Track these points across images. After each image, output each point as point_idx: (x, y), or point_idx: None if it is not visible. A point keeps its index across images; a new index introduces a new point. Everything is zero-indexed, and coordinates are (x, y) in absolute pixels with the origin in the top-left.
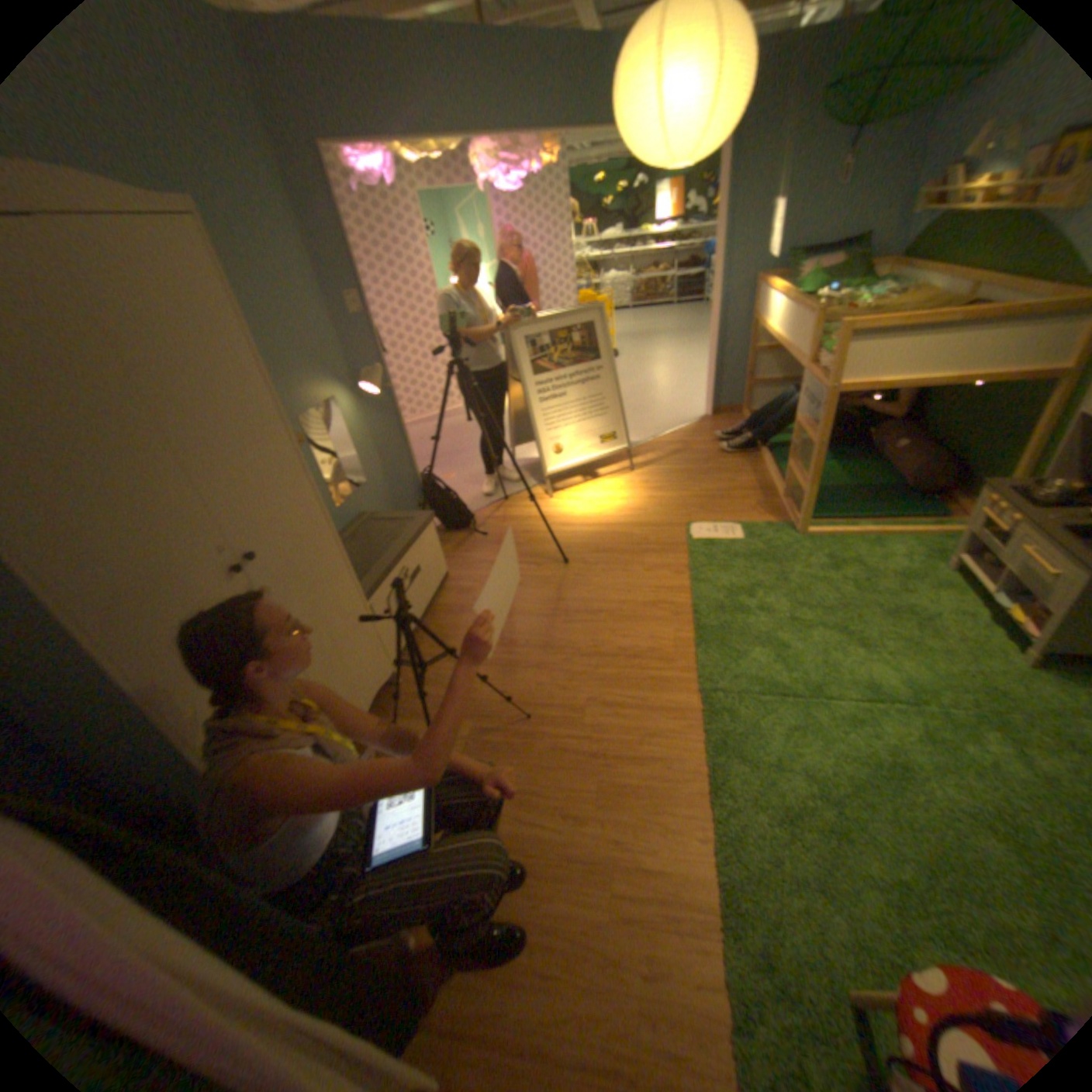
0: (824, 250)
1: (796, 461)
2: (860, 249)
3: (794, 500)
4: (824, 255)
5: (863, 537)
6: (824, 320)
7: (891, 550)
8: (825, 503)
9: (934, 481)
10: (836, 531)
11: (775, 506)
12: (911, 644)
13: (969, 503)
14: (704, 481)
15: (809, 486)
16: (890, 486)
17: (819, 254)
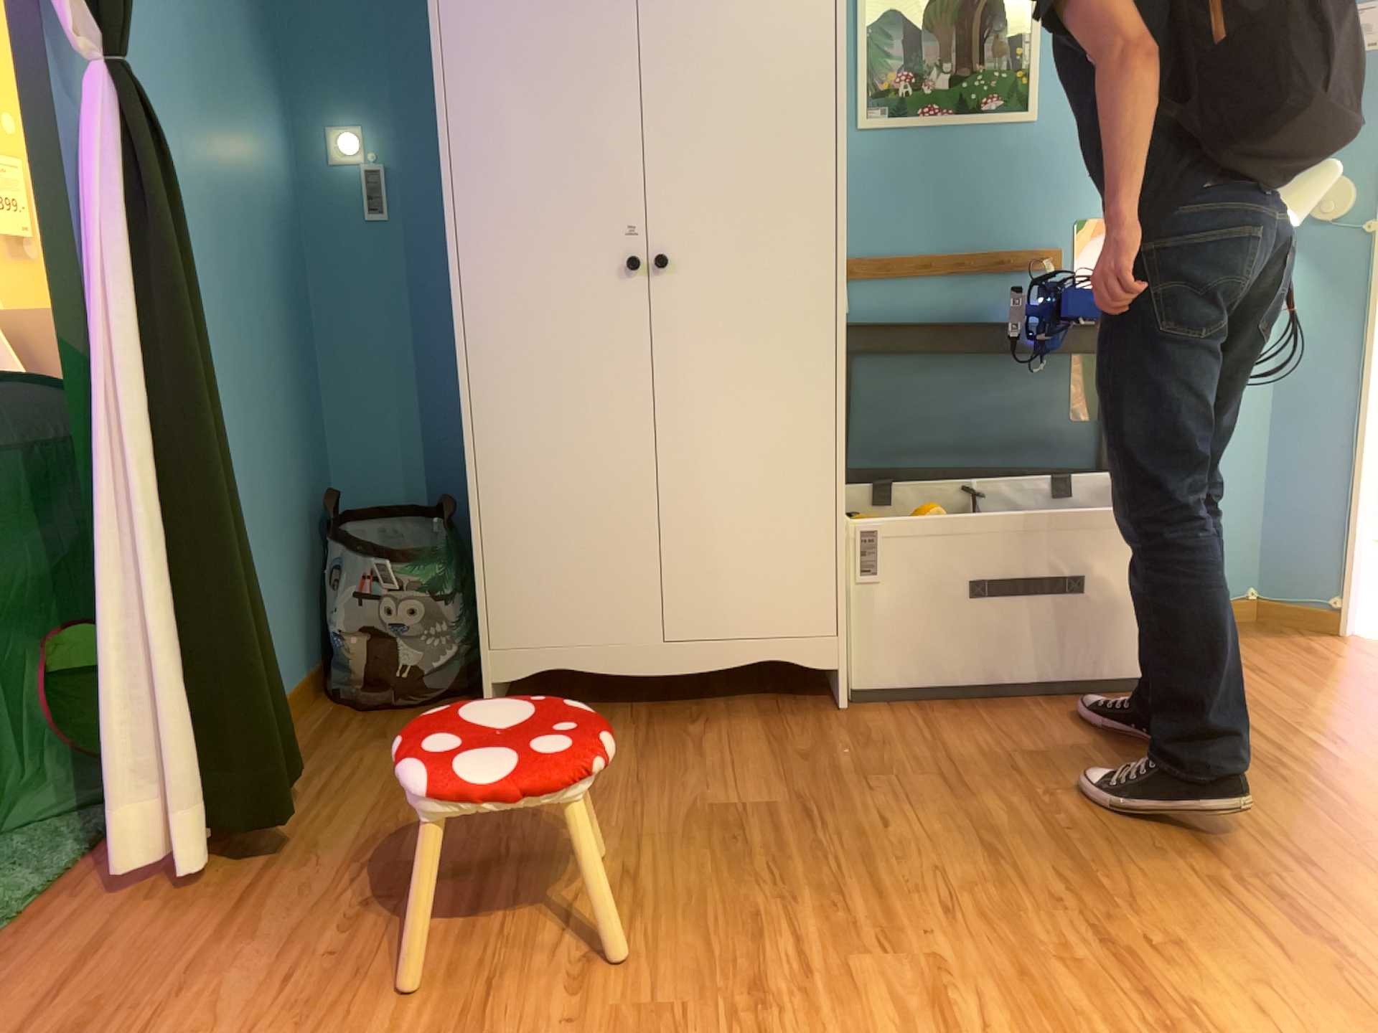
0: None
1: None
2: None
3: None
4: None
5: None
6: None
7: None
8: None
9: None
10: None
11: None
12: None
13: None
14: None
15: None
16: None
17: None
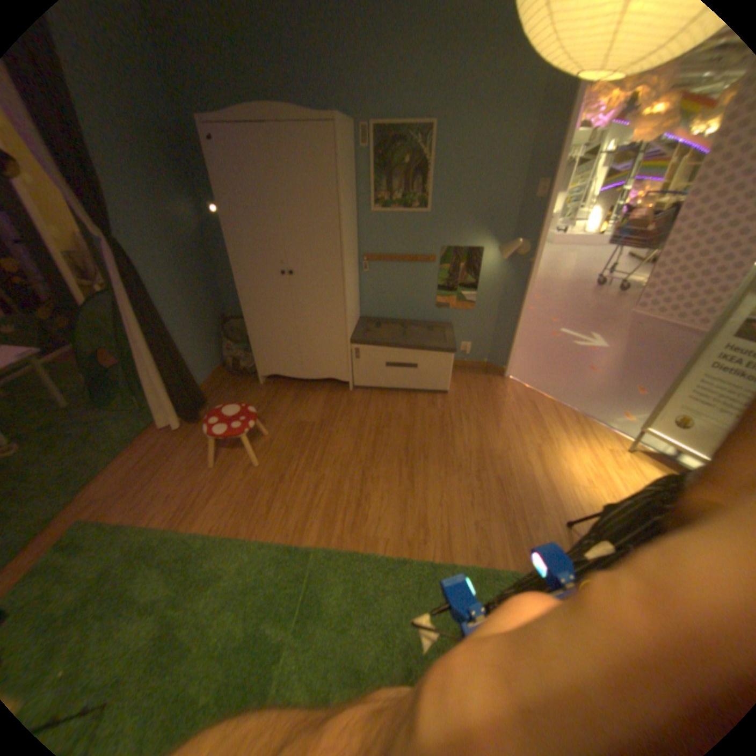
0: None
1: None
2: None
3: None
4: None
5: None
6: None
7: None
8: None
9: None
10: None
11: None
12: None
13: None
14: None
15: None
16: None
17: None
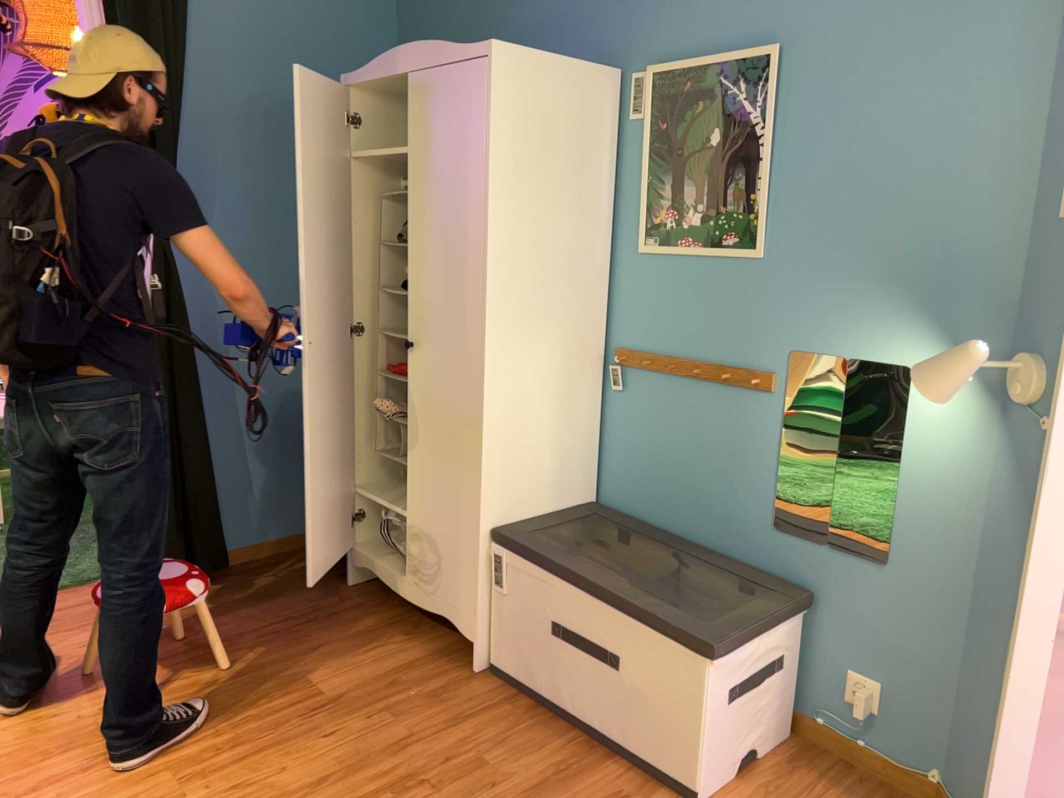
0: None
1: None
2: None
3: None
4: None
5: None
6: None
7: None
8: None
9: None
10: None
11: None
12: None
13: None
14: None
15: None
16: None
17: None
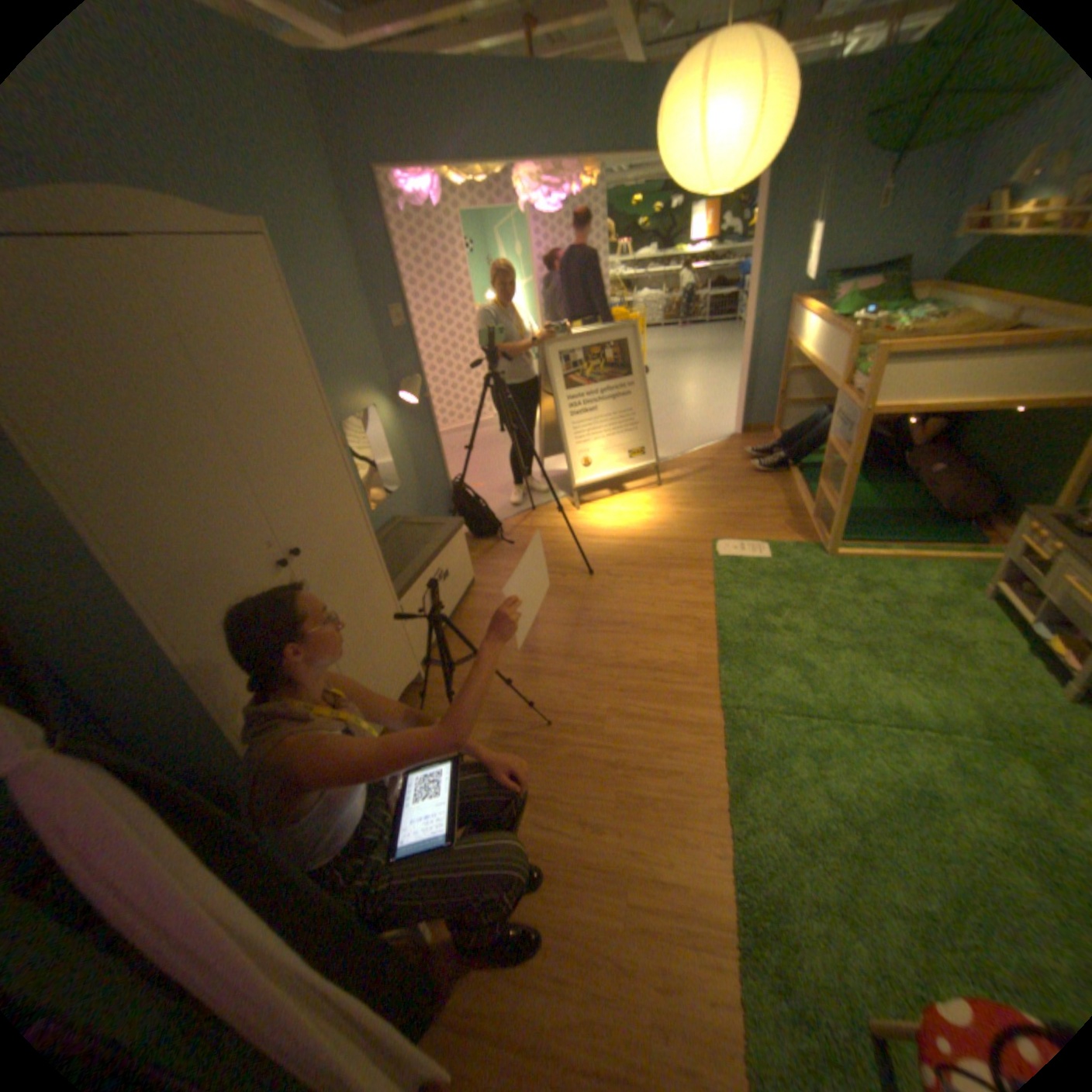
0: (861, 273)
1: (827, 482)
2: (899, 272)
3: (824, 521)
4: (862, 277)
5: (894, 561)
6: (859, 342)
7: (924, 575)
8: (856, 525)
9: (971, 507)
10: (866, 554)
11: (804, 526)
12: (943, 671)
13: (1008, 531)
14: (732, 498)
15: (840, 507)
16: (925, 511)
17: (856, 276)
